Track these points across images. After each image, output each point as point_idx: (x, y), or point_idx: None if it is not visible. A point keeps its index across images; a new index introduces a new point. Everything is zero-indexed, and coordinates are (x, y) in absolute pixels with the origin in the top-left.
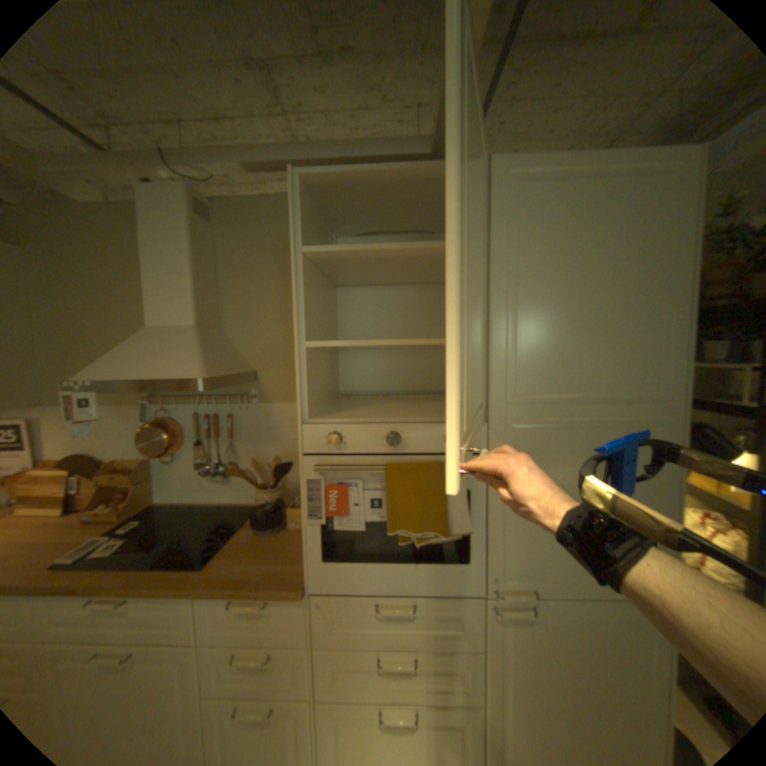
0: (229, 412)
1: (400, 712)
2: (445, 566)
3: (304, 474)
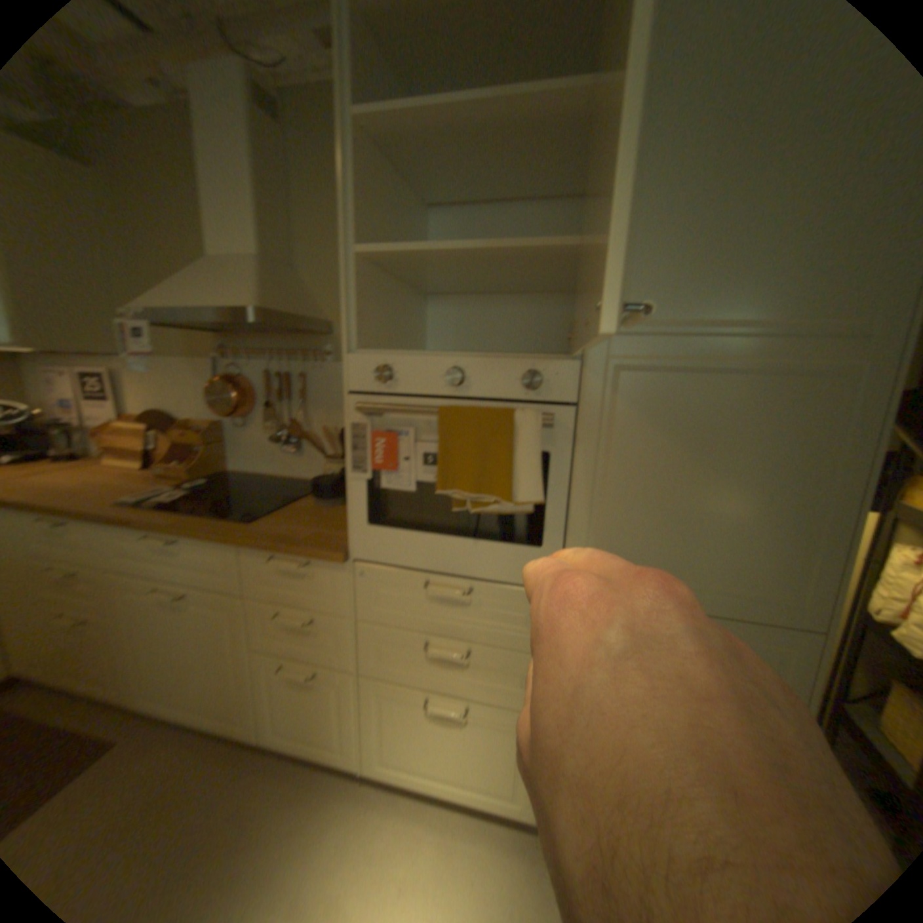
0: (301, 373)
1: (448, 705)
2: (509, 547)
3: (348, 418)
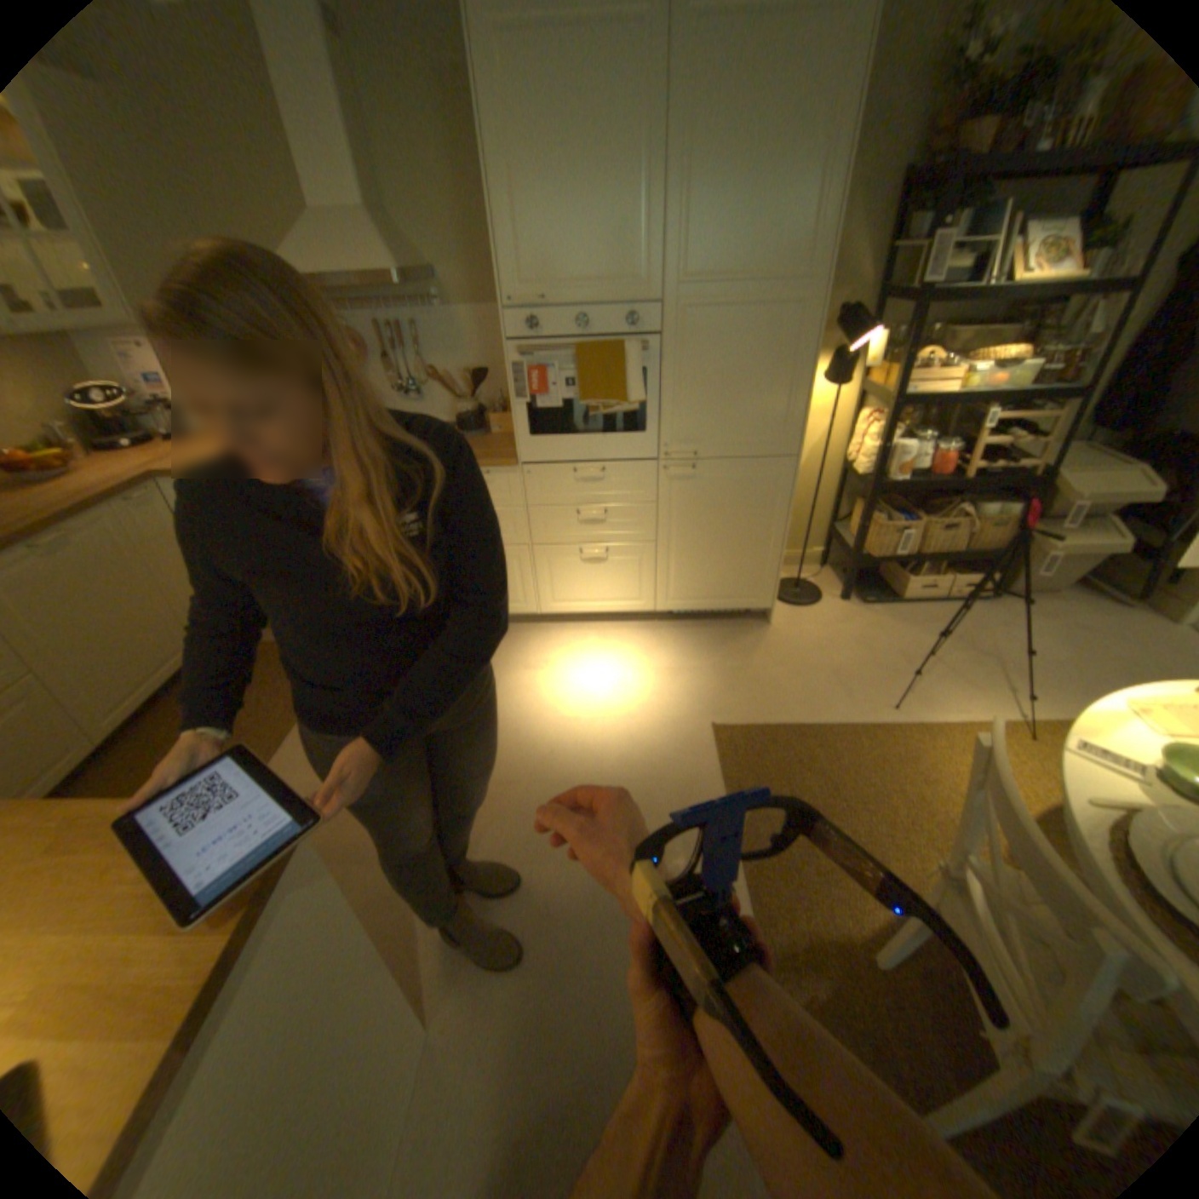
0: (410, 319)
1: (594, 549)
2: (624, 435)
3: (507, 359)
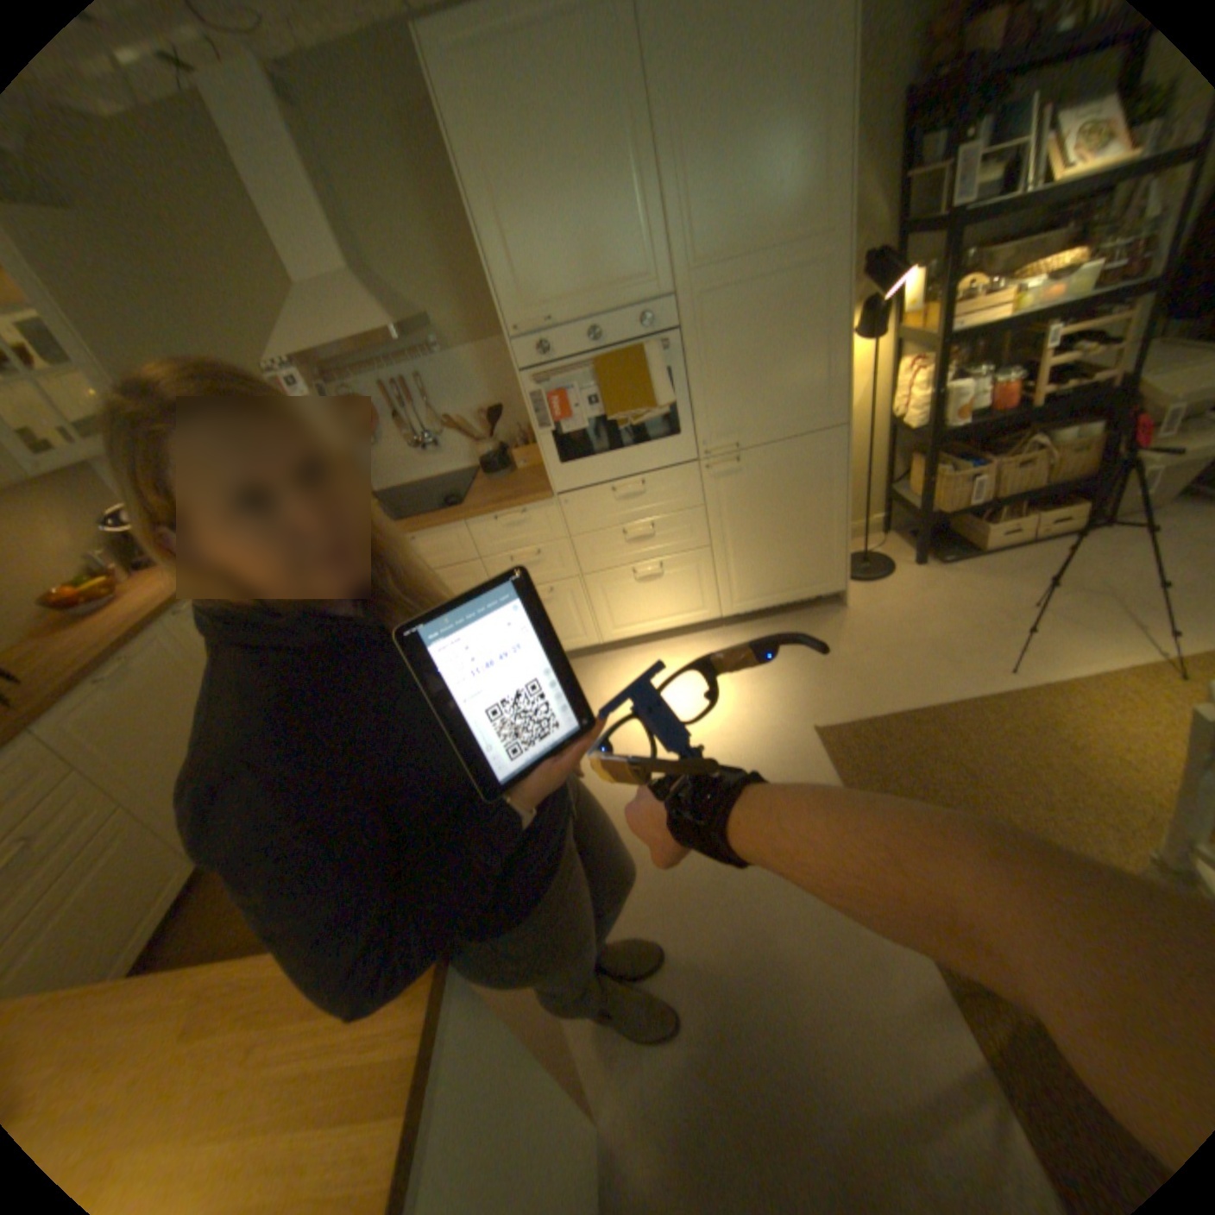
0: (414, 372)
1: (647, 565)
2: (659, 442)
3: (524, 390)
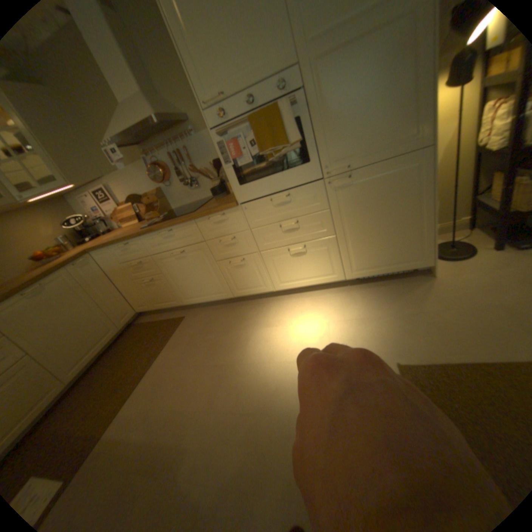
0: (184, 145)
1: (297, 246)
2: (298, 167)
3: (215, 140)
